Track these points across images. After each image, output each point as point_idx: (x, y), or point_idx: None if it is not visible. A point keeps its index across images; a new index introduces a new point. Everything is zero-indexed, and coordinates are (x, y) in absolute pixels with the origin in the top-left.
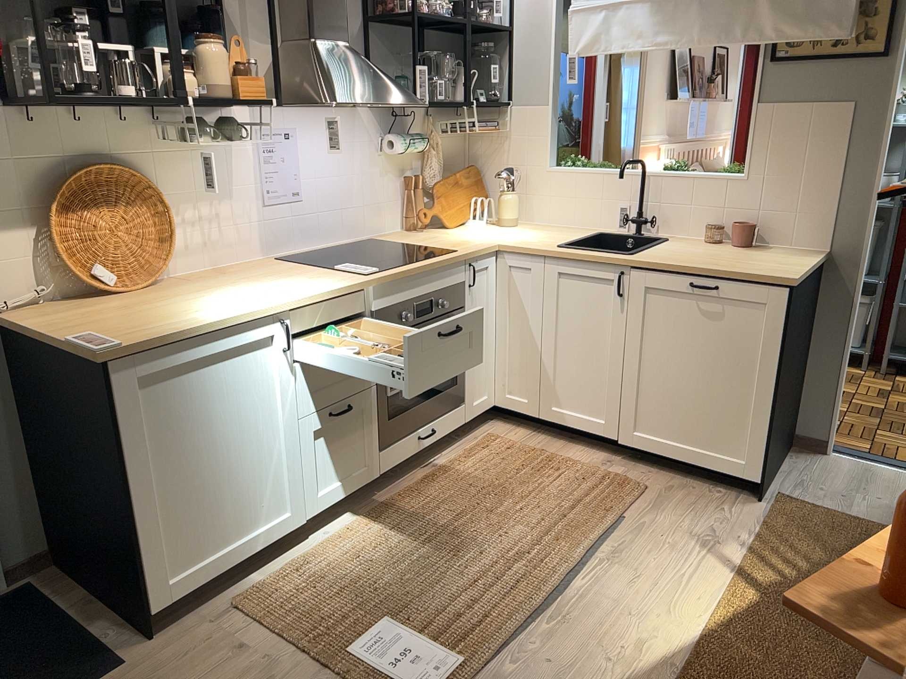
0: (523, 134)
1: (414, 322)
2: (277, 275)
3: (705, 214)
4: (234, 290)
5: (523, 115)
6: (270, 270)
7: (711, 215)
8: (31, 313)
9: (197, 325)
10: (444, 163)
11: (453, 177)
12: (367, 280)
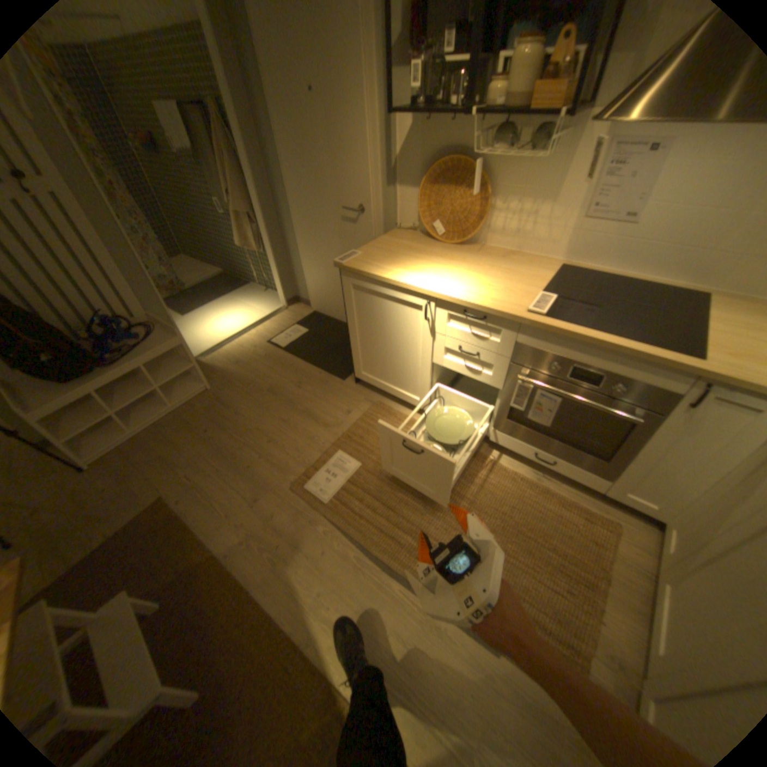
0: None
1: (565, 378)
2: (510, 274)
3: None
4: (459, 268)
5: None
6: (524, 269)
7: None
8: (400, 233)
9: (378, 274)
10: None
11: None
12: (513, 313)
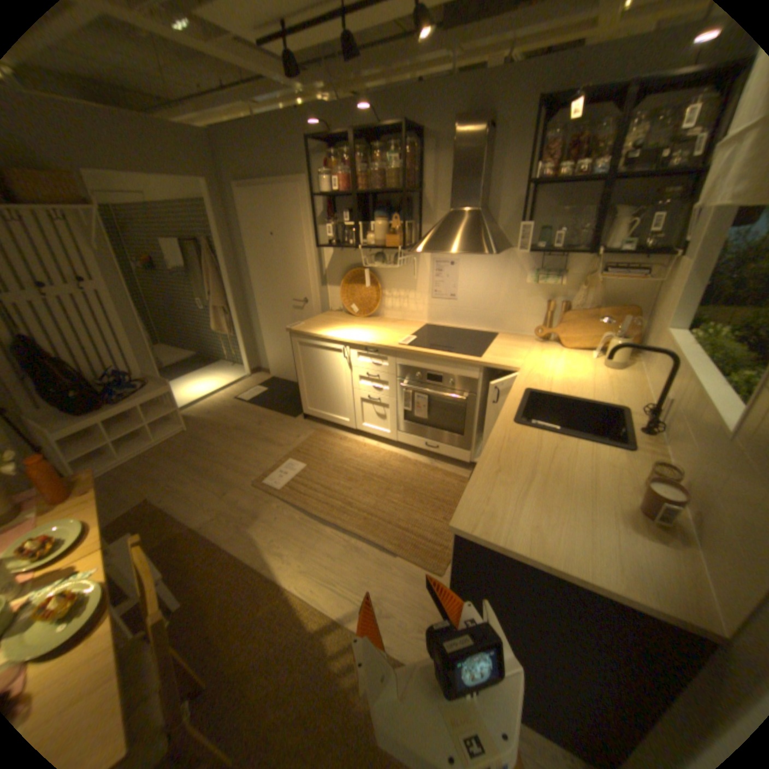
0: (676, 287)
1: (425, 382)
2: (394, 330)
3: (694, 456)
4: (364, 329)
5: (683, 266)
6: (403, 328)
7: (696, 462)
8: (331, 313)
9: (314, 333)
10: (612, 298)
11: (597, 311)
12: (390, 346)
